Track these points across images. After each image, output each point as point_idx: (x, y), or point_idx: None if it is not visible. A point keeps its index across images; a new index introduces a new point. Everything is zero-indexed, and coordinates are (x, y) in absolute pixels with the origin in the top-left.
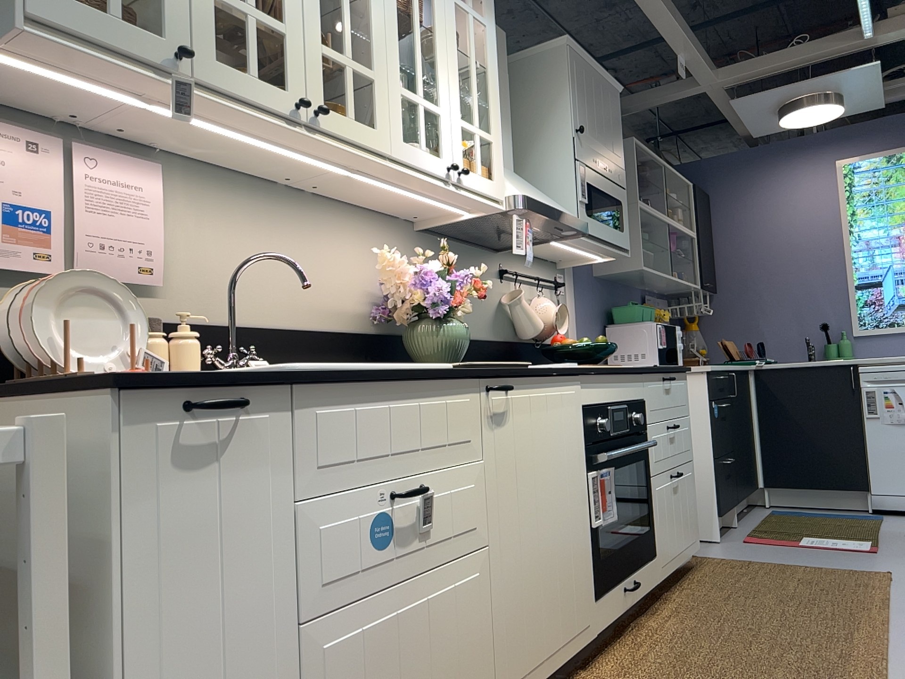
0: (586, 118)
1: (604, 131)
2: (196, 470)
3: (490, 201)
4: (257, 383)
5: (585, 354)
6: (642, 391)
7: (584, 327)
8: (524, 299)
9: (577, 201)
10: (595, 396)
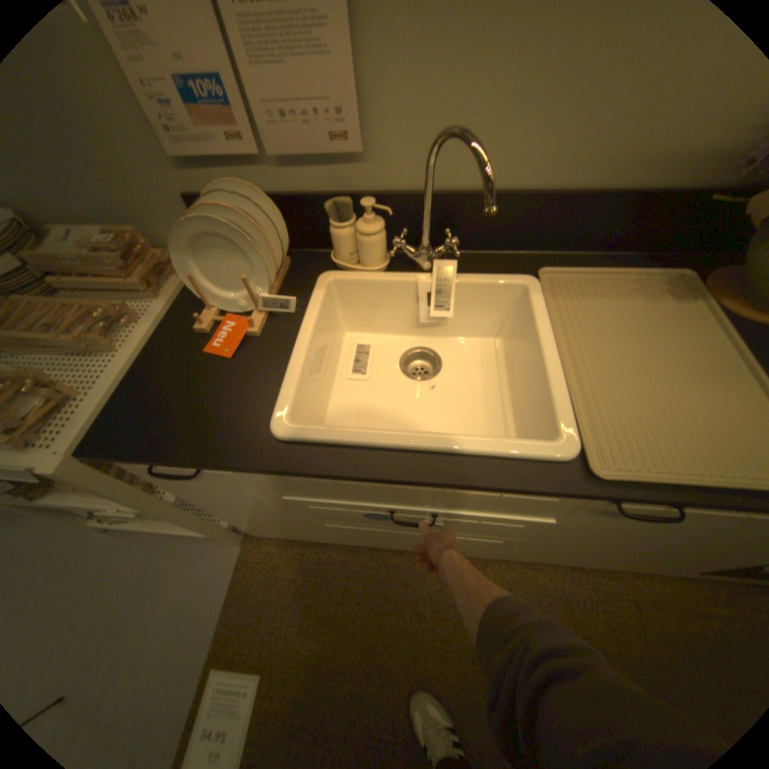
0: None
1: None
2: (190, 481)
3: None
4: (206, 469)
5: None
6: None
7: None
8: None
9: None
10: None
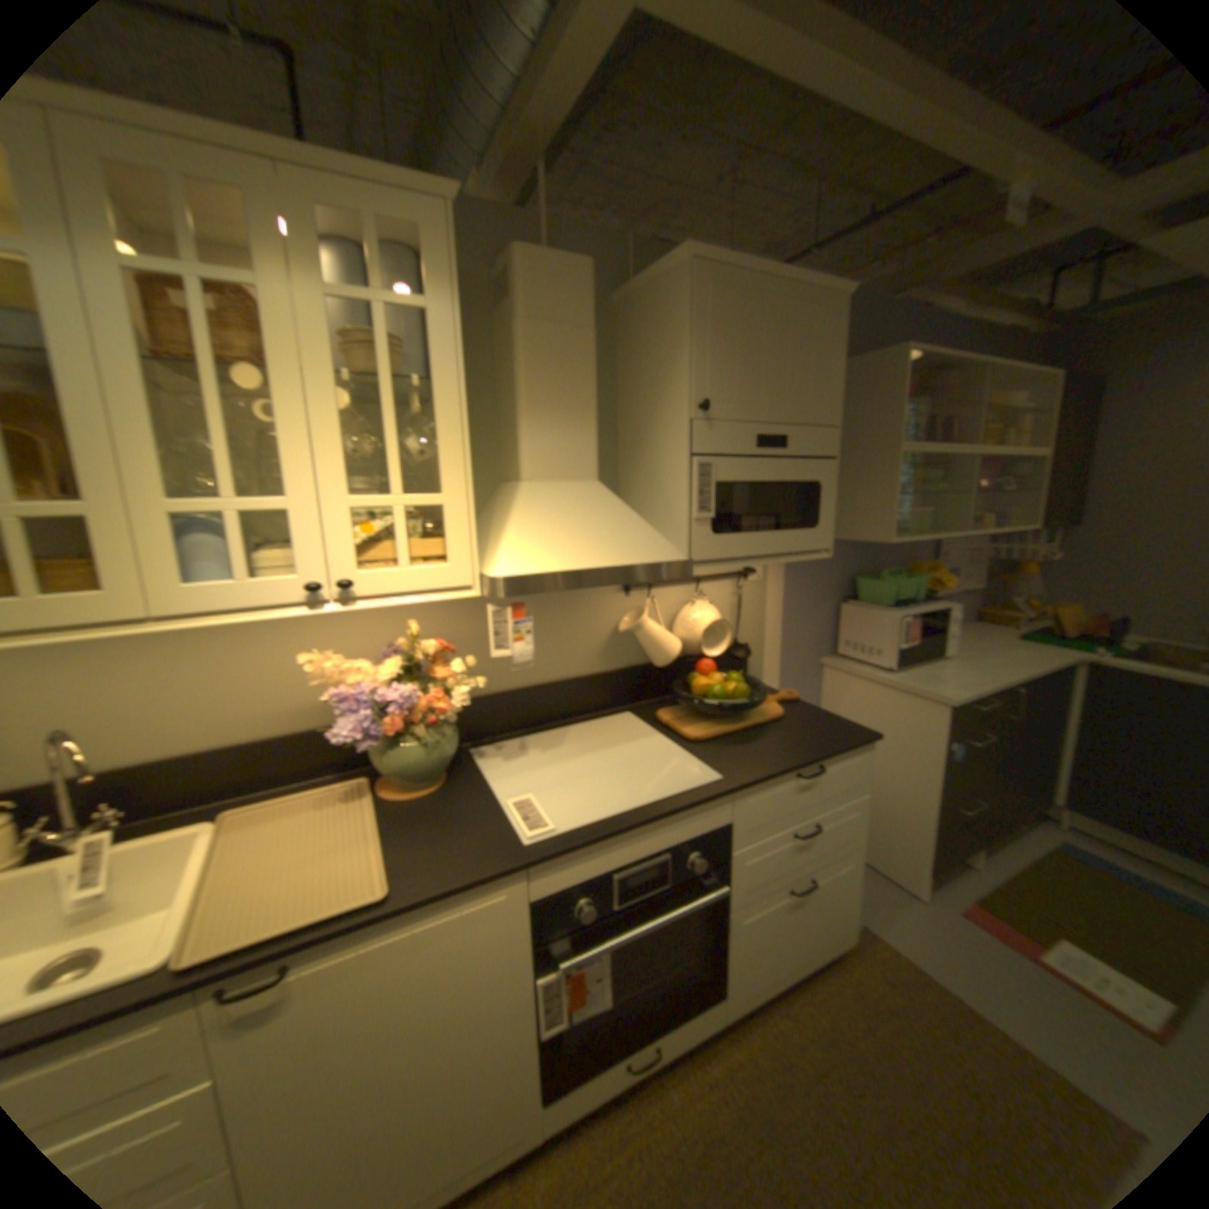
0: (729, 373)
1: (784, 379)
2: None
3: (434, 595)
4: None
5: (710, 704)
6: (722, 817)
7: (793, 611)
8: (668, 607)
9: (687, 519)
10: (570, 876)
